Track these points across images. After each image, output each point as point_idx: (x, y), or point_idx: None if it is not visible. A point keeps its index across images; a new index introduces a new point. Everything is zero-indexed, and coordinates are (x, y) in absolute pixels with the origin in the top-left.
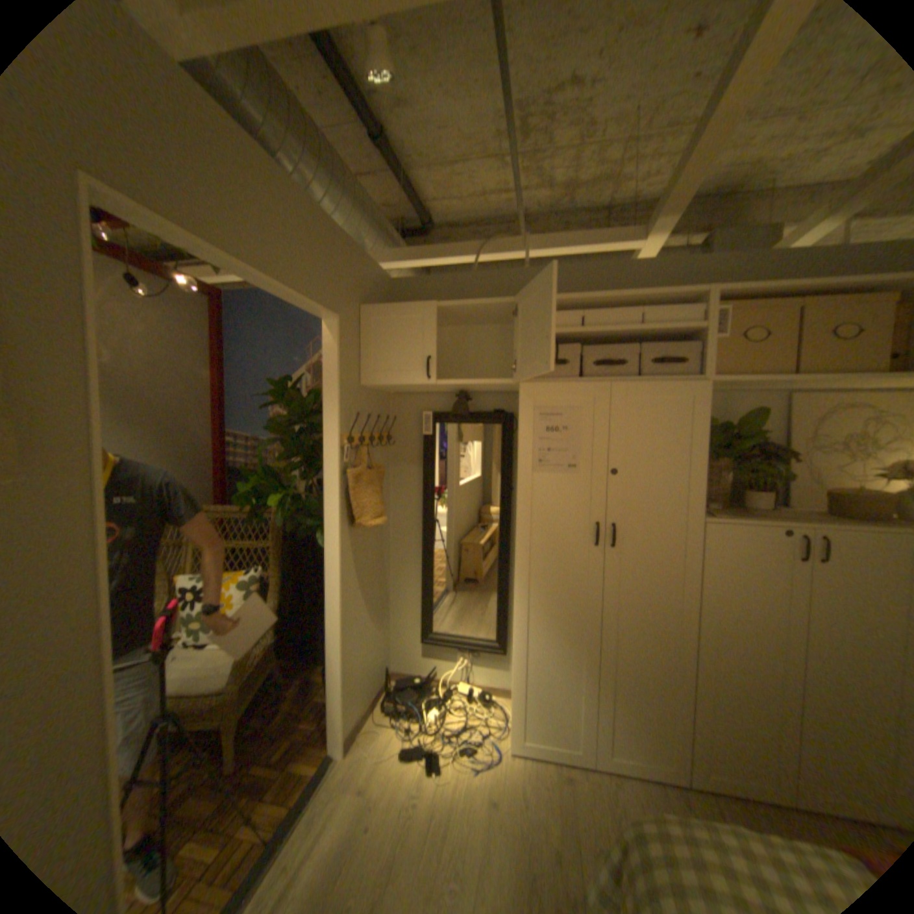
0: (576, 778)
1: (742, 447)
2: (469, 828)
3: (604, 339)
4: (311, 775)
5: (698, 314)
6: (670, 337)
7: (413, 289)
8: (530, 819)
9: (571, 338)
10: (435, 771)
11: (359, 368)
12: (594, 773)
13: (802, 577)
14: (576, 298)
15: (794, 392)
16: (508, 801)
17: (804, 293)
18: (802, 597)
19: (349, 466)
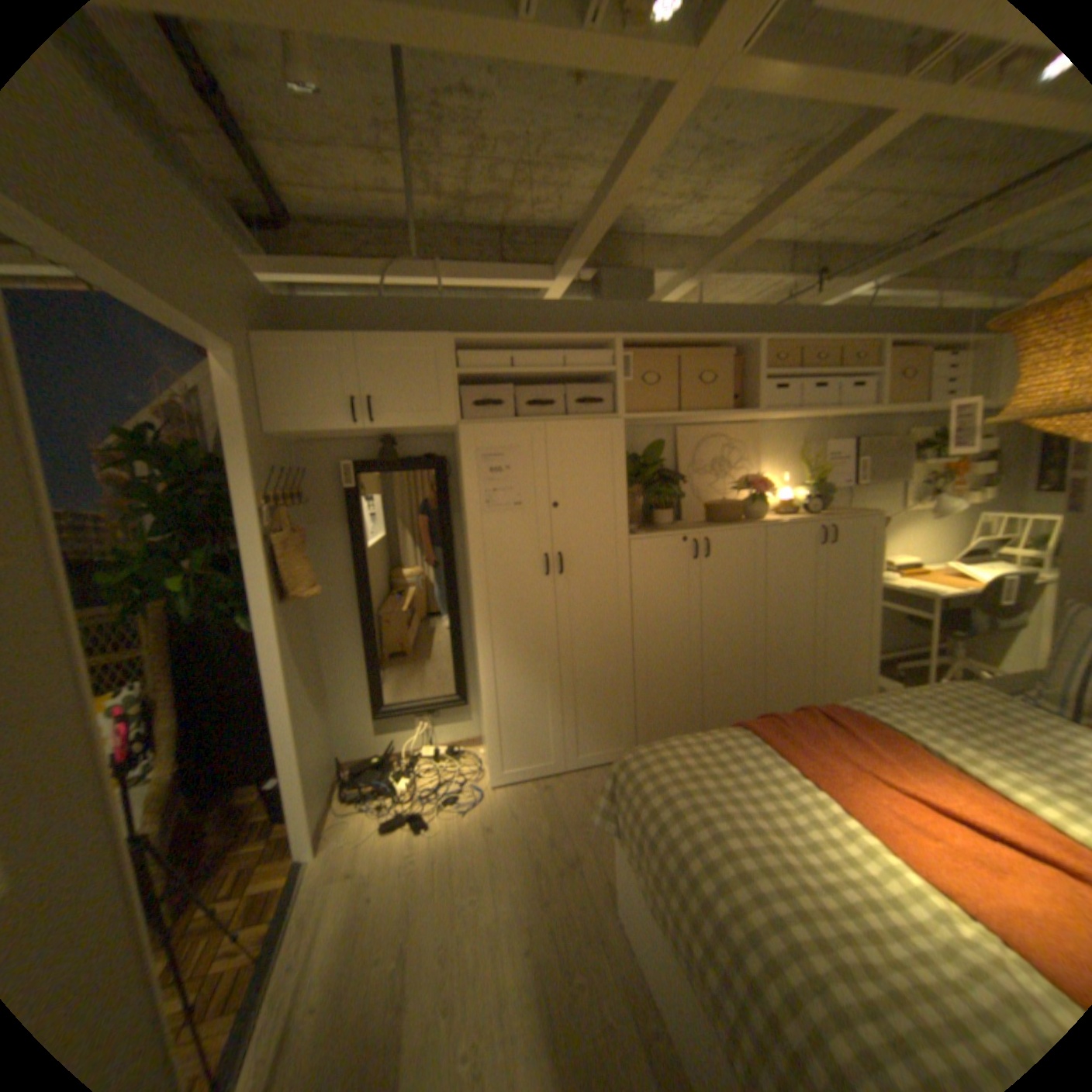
0: (551, 784)
1: (647, 474)
2: (471, 854)
3: (532, 379)
4: (282, 884)
5: (609, 359)
6: (587, 378)
7: (305, 311)
8: (522, 826)
9: (502, 378)
10: (423, 827)
11: (261, 411)
12: (565, 774)
13: (694, 572)
14: (505, 338)
15: (677, 426)
16: (499, 822)
17: (680, 344)
18: (695, 587)
19: (269, 531)
